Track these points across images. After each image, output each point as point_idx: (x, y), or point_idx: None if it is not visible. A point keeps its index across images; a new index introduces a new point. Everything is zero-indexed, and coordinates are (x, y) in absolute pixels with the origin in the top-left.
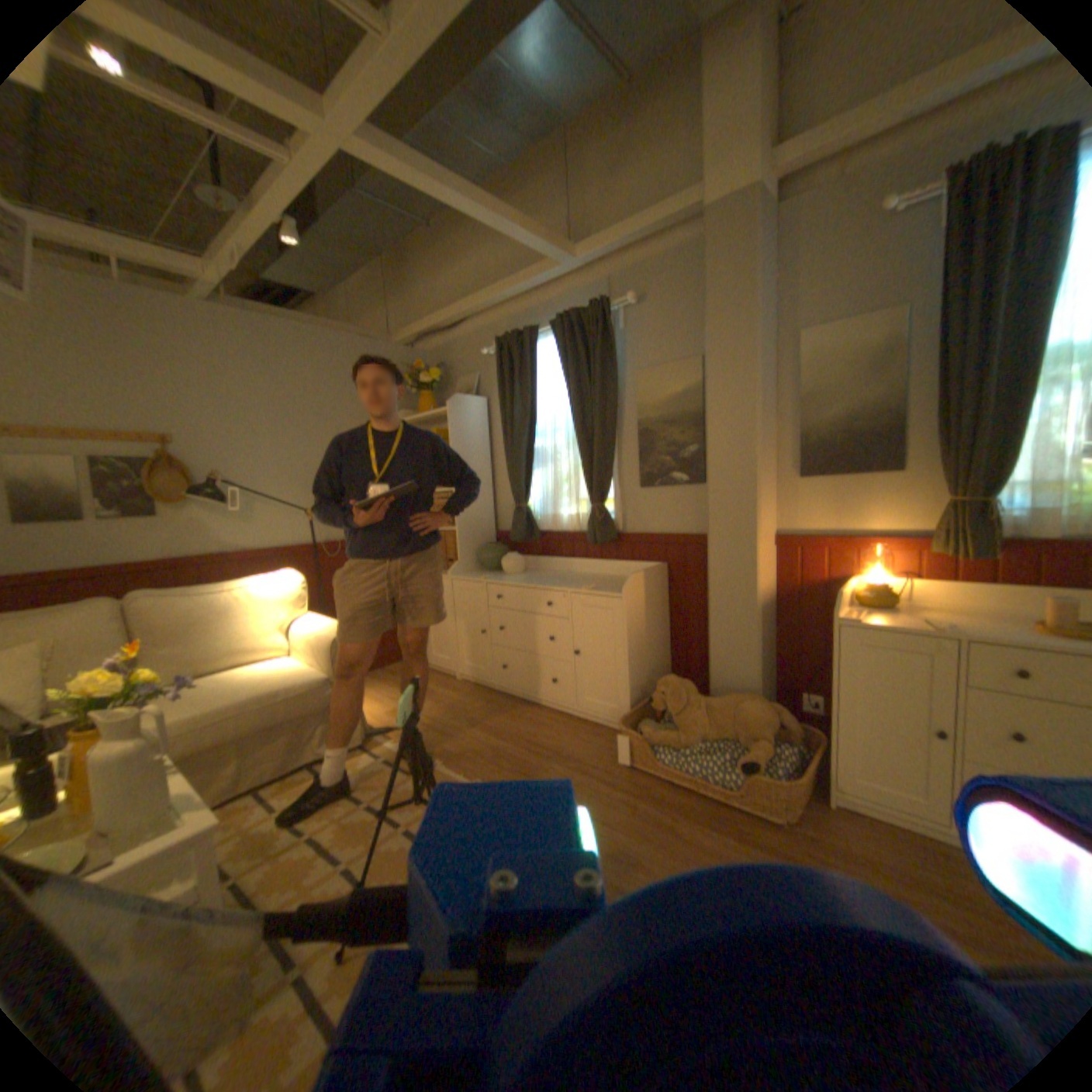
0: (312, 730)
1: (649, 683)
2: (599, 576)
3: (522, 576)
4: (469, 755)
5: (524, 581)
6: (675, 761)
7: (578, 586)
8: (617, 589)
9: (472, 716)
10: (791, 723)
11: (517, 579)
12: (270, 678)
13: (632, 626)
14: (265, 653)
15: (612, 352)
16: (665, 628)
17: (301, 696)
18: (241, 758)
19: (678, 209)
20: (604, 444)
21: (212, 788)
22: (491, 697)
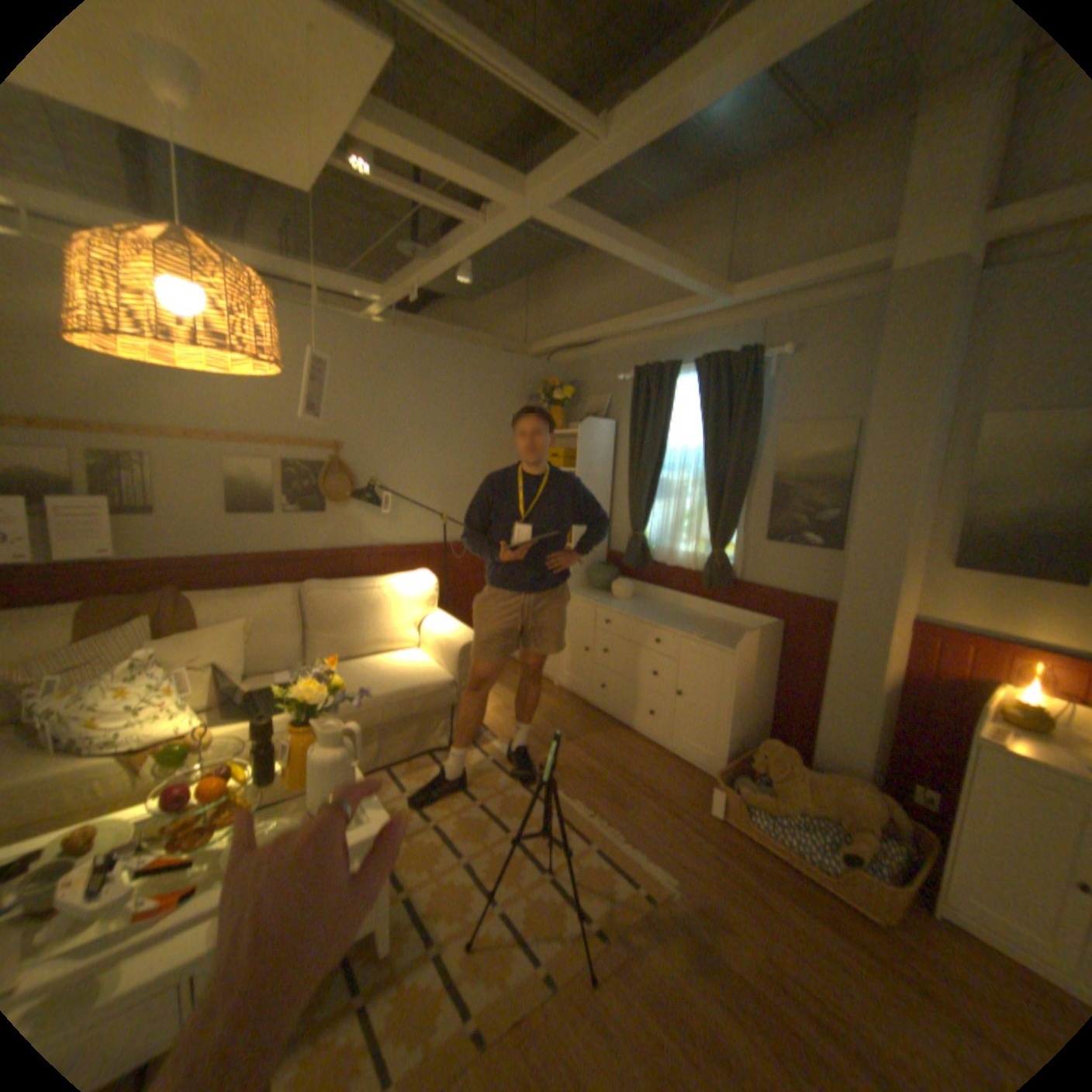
0: (437, 725)
1: (748, 737)
2: (709, 619)
3: (630, 603)
4: (568, 772)
5: (633, 613)
6: (771, 829)
7: (689, 630)
8: (730, 643)
9: (570, 730)
10: (902, 820)
11: (626, 608)
12: (408, 674)
13: (740, 683)
14: (401, 646)
15: (756, 403)
16: (771, 685)
17: (432, 696)
18: (382, 741)
19: (856, 264)
20: (734, 493)
21: (359, 763)
22: (586, 712)
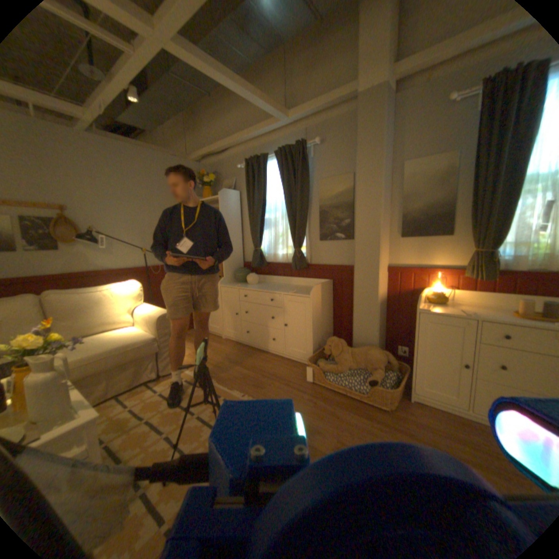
0: (146, 365)
1: (322, 340)
2: (297, 286)
3: (257, 285)
4: (230, 377)
5: (258, 288)
6: (335, 380)
7: (287, 291)
8: (307, 293)
9: (231, 357)
10: (393, 360)
11: (255, 286)
12: (124, 337)
13: (314, 311)
14: (120, 324)
15: (307, 169)
16: (330, 313)
17: (140, 347)
18: (108, 380)
19: (343, 93)
20: (301, 217)
21: (92, 396)
22: (240, 347)
